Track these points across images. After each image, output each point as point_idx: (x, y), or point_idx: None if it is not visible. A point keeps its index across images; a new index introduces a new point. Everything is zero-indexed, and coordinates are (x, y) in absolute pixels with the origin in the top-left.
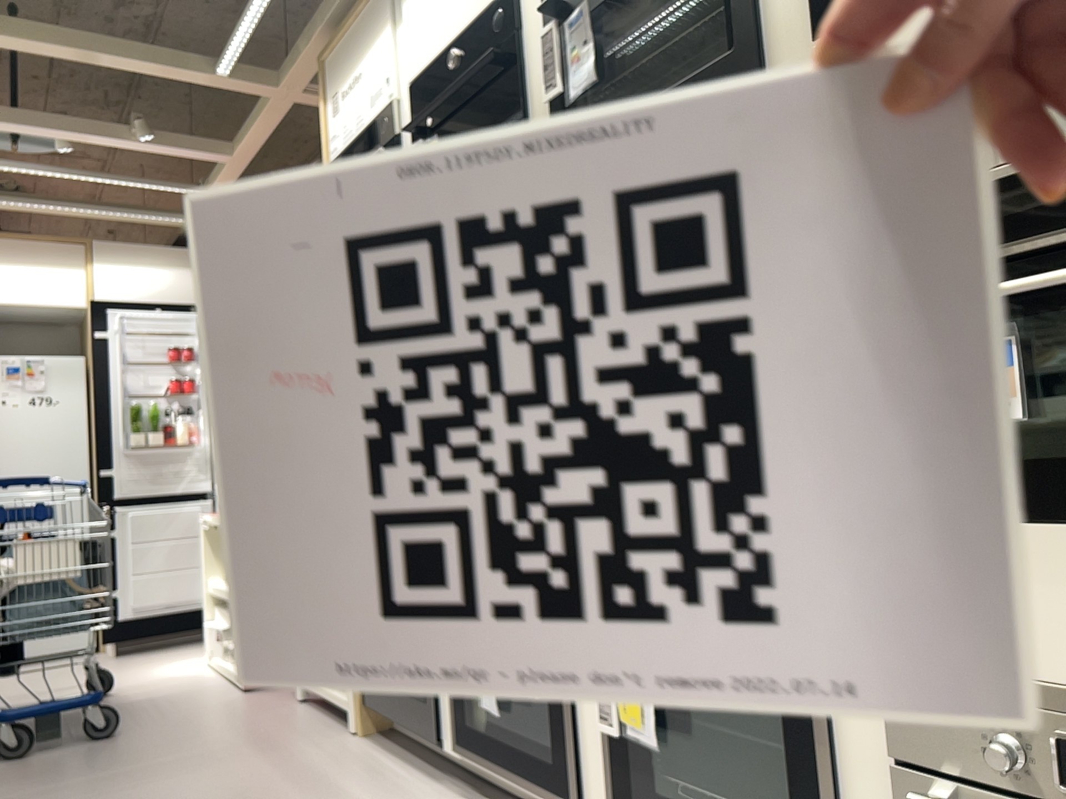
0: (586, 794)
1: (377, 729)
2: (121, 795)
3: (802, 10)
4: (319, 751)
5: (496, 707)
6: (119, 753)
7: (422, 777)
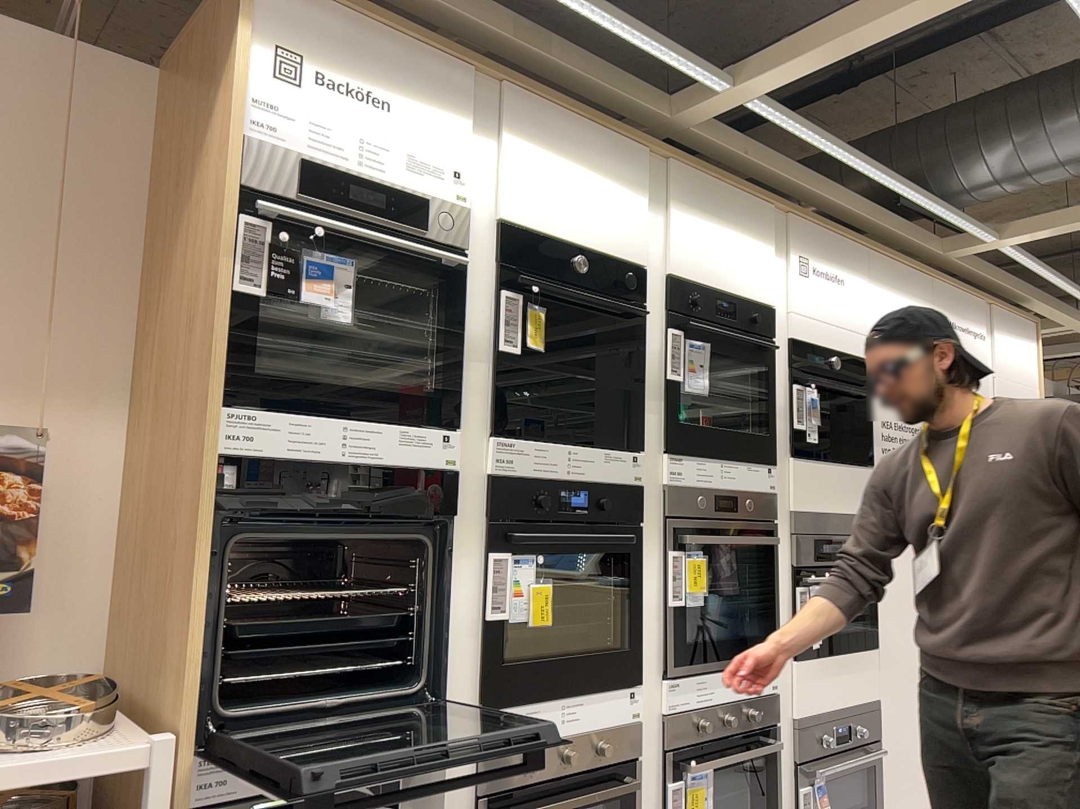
0: None
1: None
2: None
3: (779, 436)
4: None
5: None
6: None
7: None
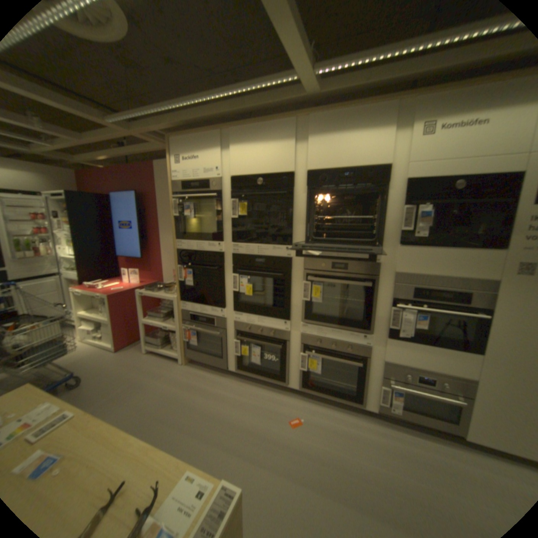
0: (288, 380)
1: (188, 362)
2: (119, 411)
3: (398, 236)
4: (176, 375)
5: (260, 363)
6: (93, 393)
7: (220, 377)
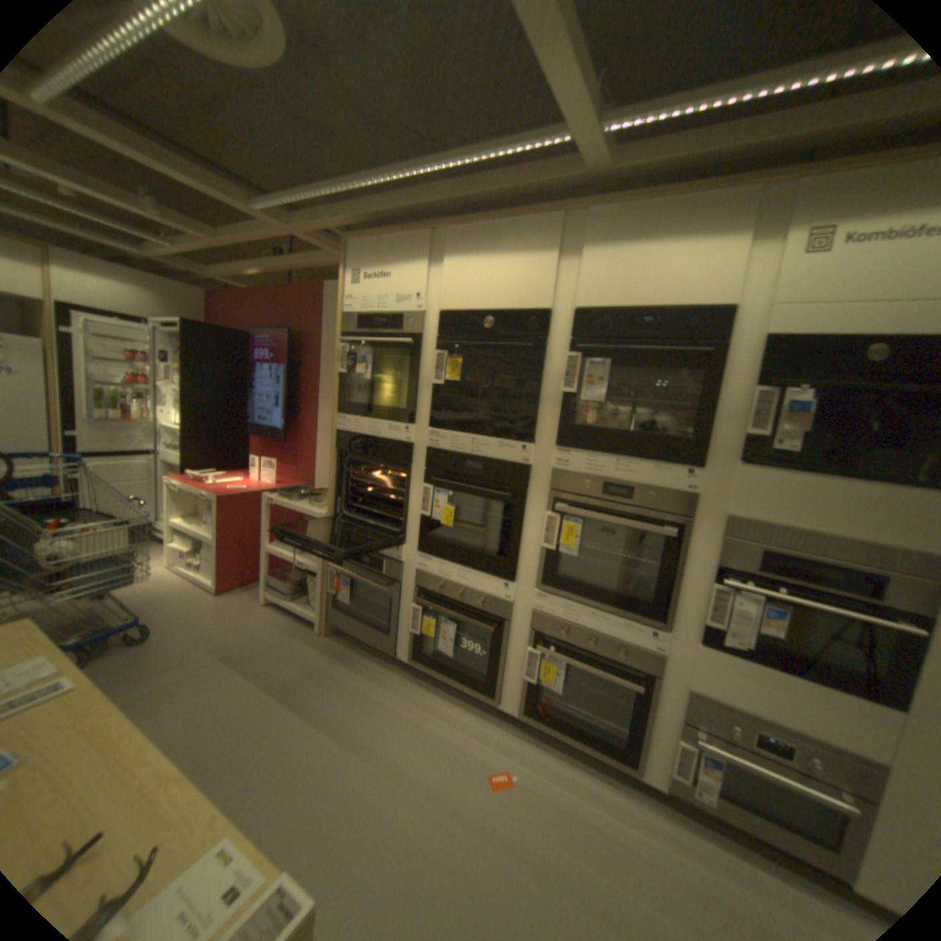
0: (499, 697)
1: (331, 634)
2: (196, 699)
3: (738, 445)
4: (306, 652)
5: (452, 655)
6: (163, 660)
7: (379, 670)
